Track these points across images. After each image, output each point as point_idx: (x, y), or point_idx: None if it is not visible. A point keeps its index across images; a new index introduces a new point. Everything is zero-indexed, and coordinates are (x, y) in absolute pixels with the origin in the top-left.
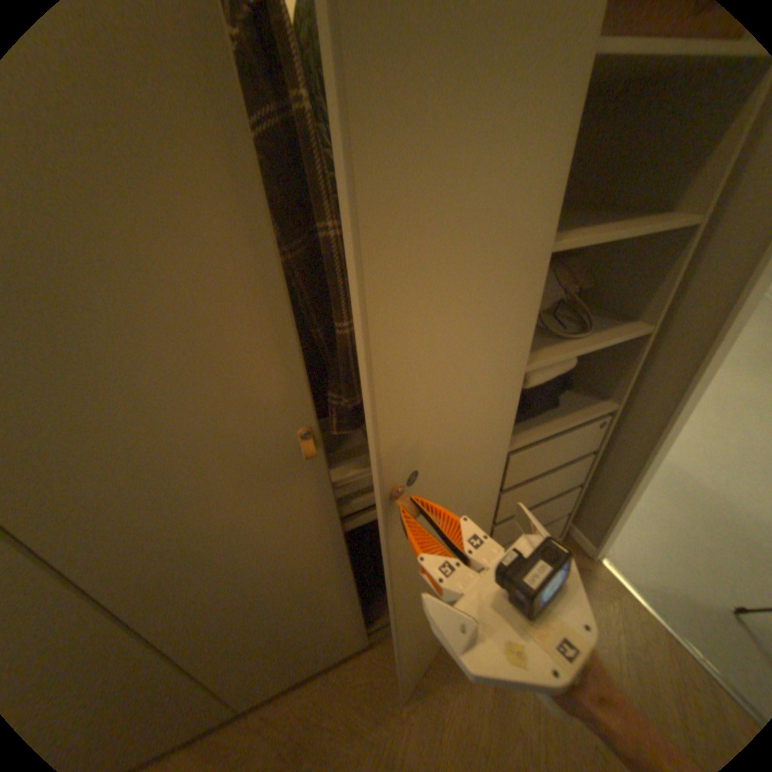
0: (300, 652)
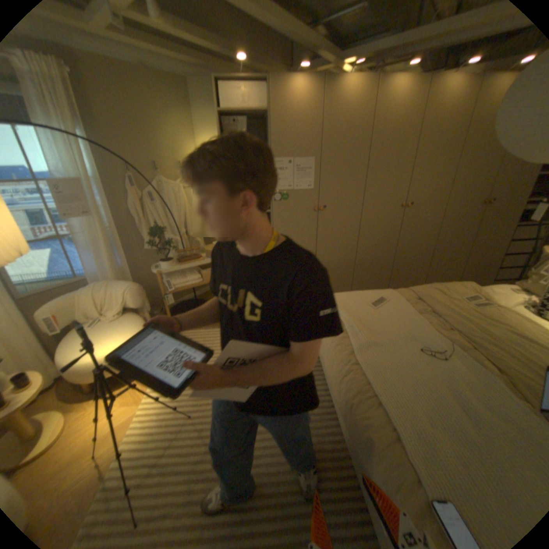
0: (447, 271)
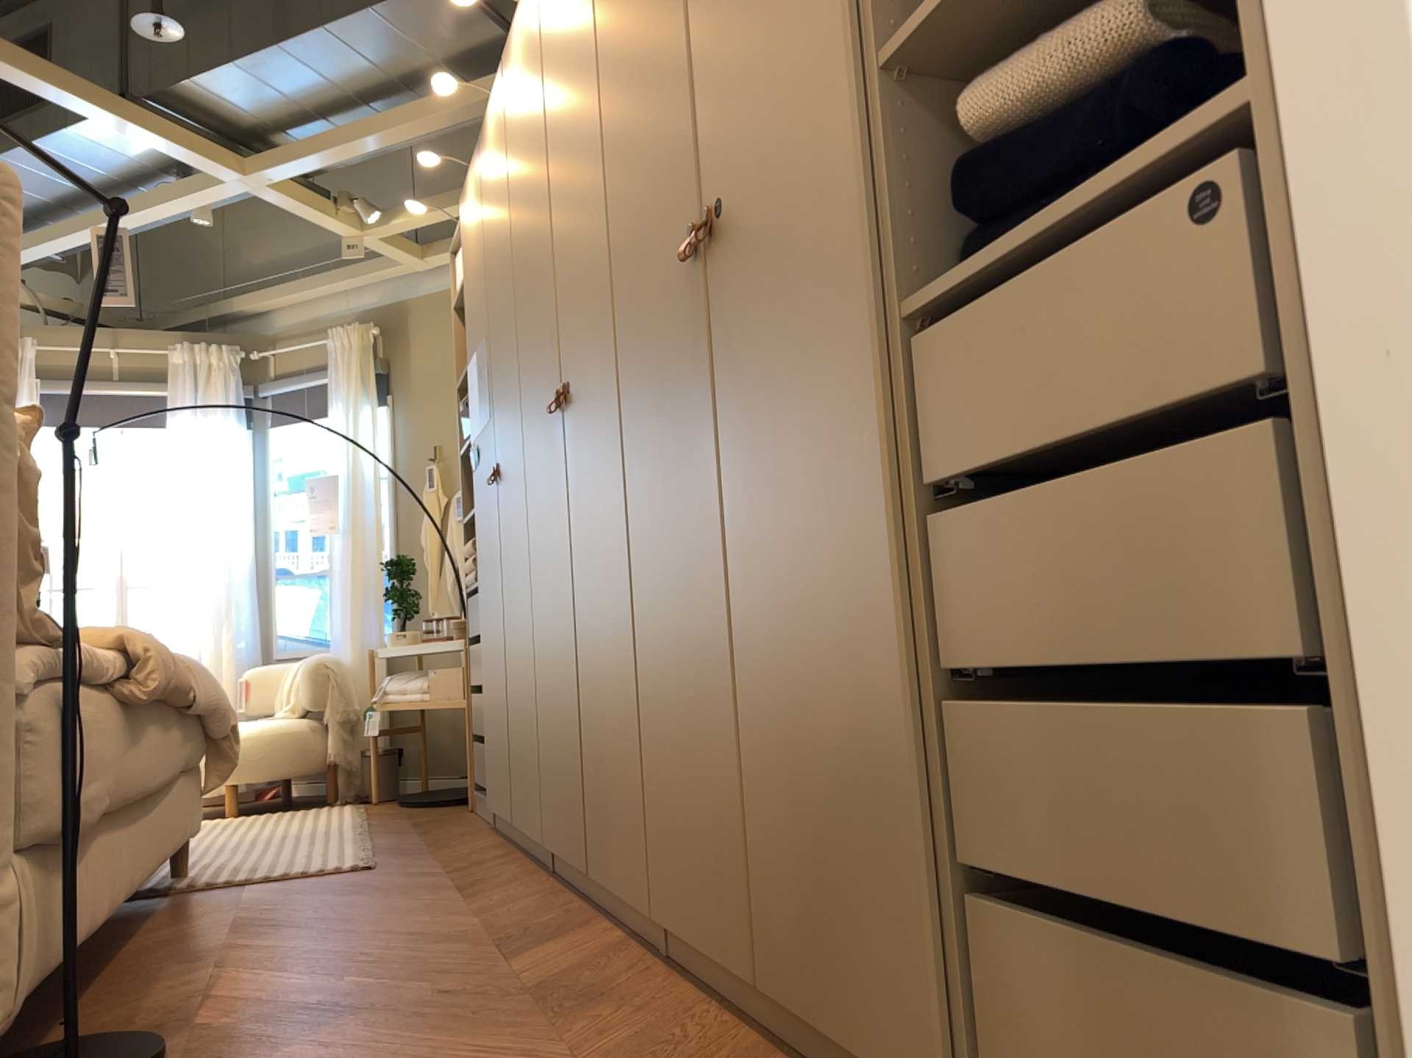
0: (691, 775)
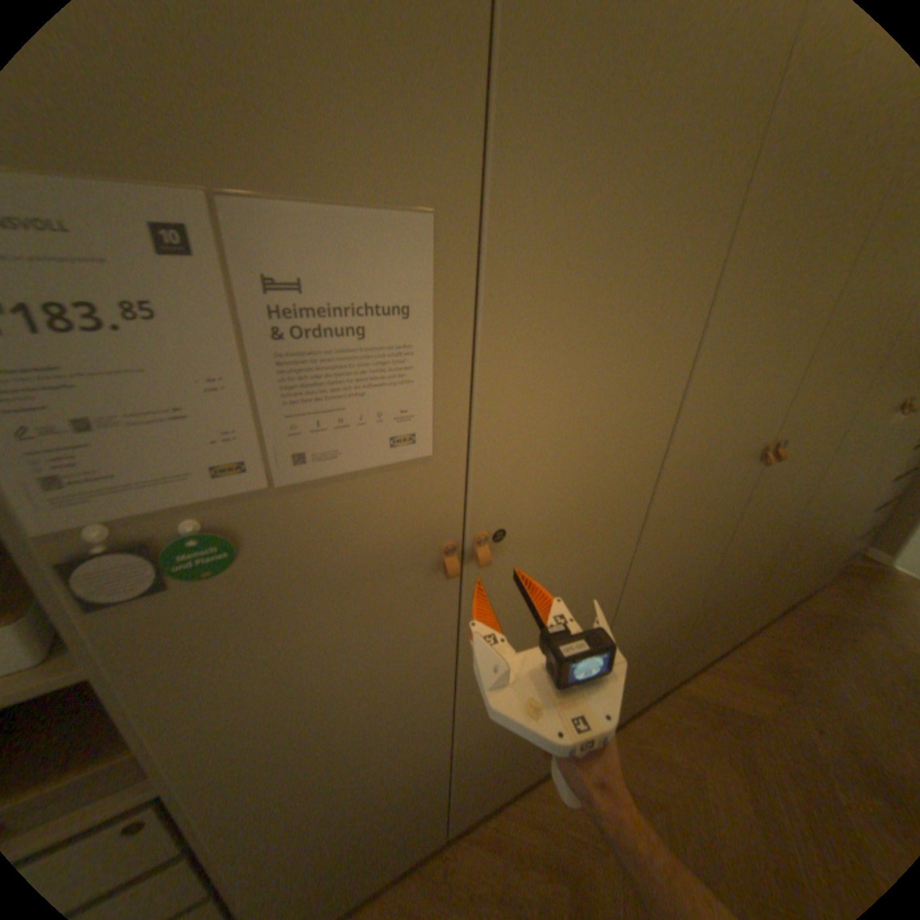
0: (785, 589)
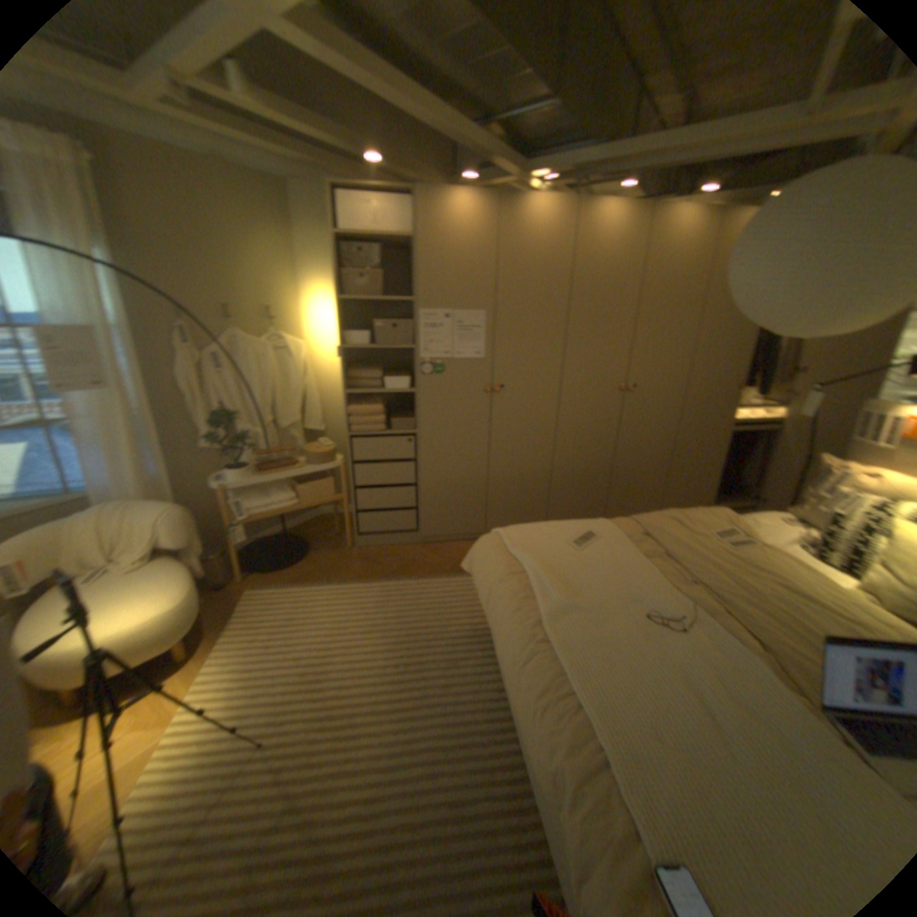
0: (692, 491)
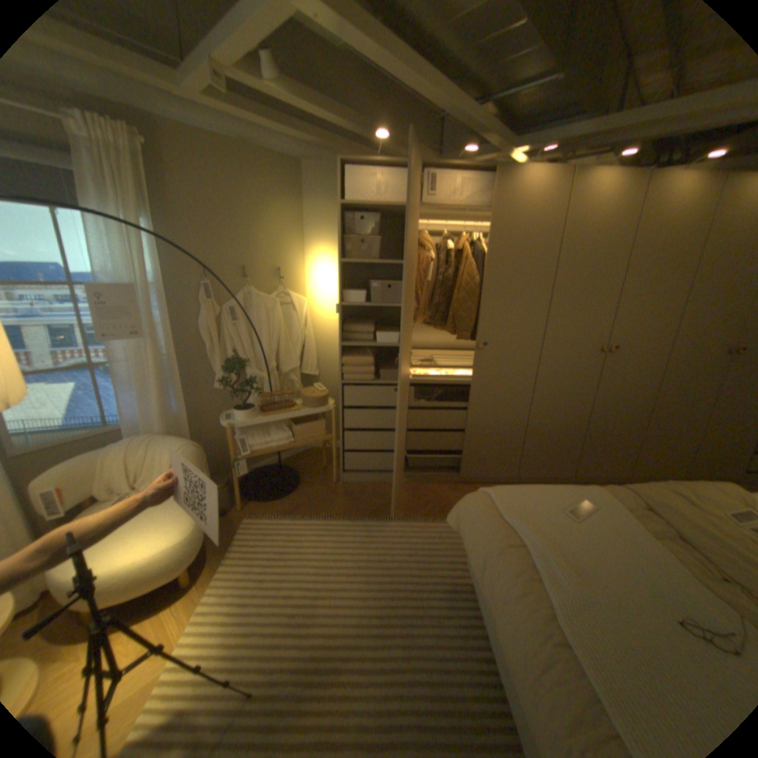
0: (671, 452)
